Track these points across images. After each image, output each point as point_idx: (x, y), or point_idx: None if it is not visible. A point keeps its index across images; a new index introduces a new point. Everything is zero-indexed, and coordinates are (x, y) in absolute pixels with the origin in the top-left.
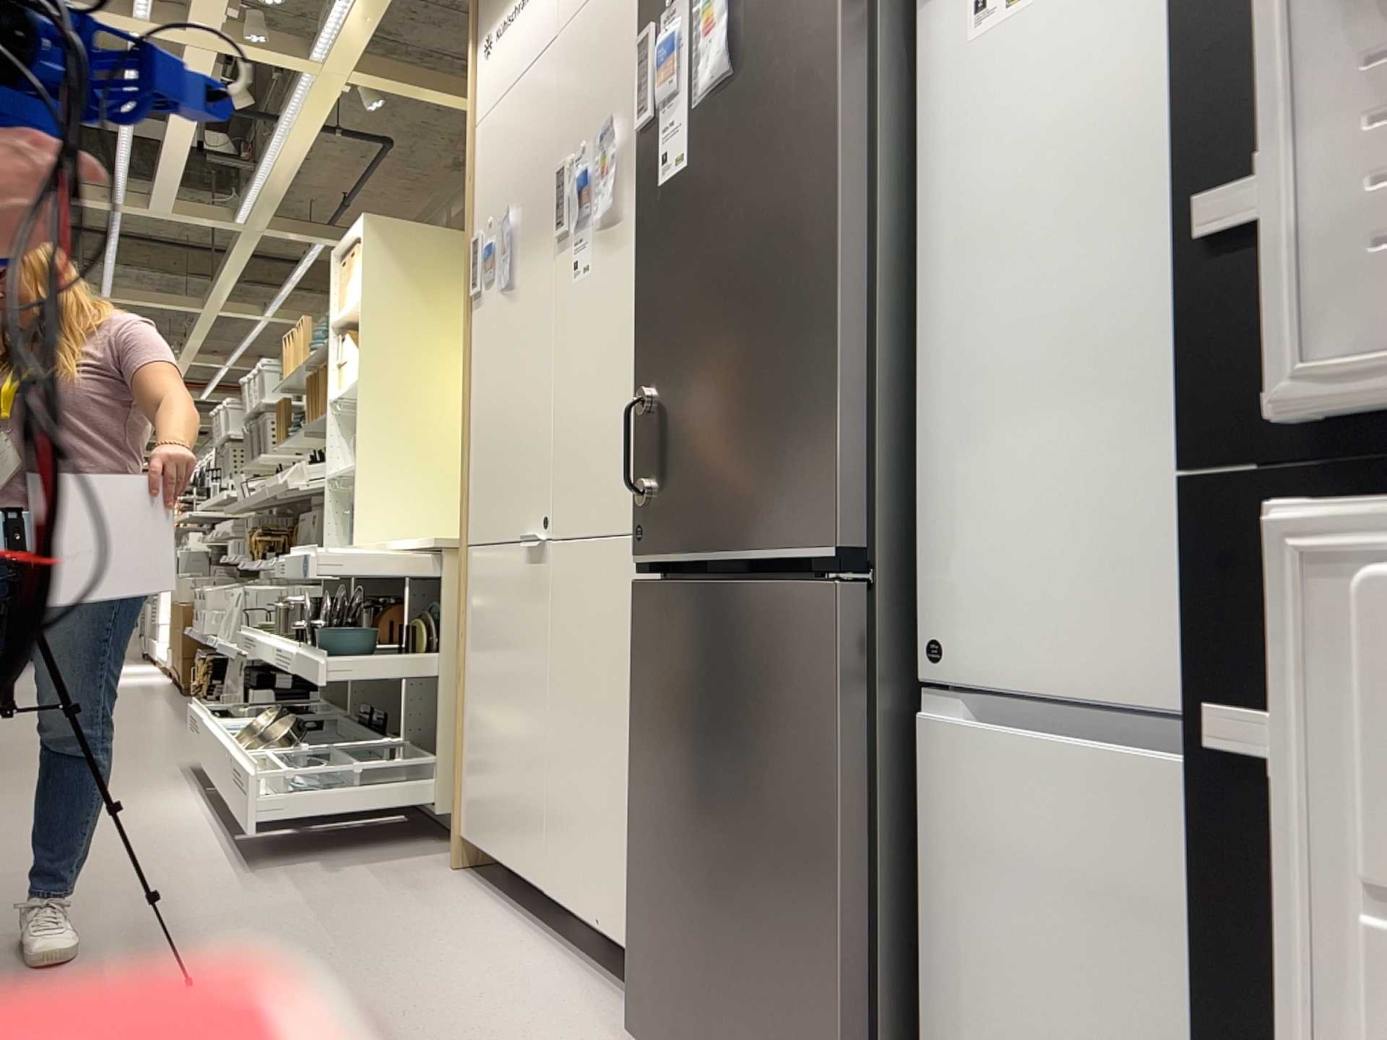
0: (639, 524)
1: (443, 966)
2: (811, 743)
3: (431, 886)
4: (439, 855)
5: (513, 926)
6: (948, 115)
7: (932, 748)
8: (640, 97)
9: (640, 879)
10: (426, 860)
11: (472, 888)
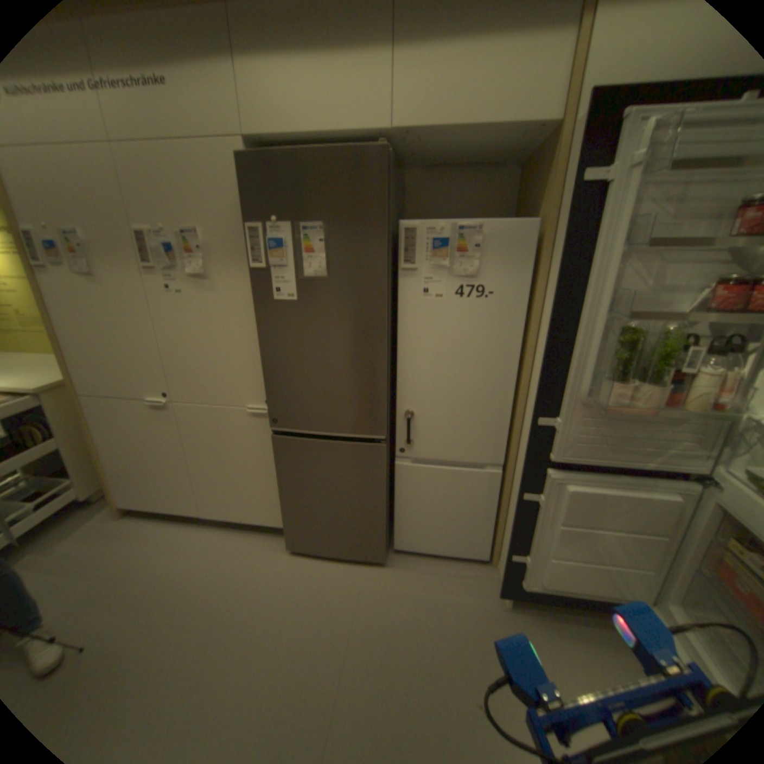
0: (274, 417)
1: (182, 563)
2: (373, 478)
3: (118, 533)
4: (96, 516)
5: (184, 532)
6: (409, 317)
7: (396, 468)
8: (254, 253)
9: (286, 513)
10: (92, 521)
11: (139, 524)
